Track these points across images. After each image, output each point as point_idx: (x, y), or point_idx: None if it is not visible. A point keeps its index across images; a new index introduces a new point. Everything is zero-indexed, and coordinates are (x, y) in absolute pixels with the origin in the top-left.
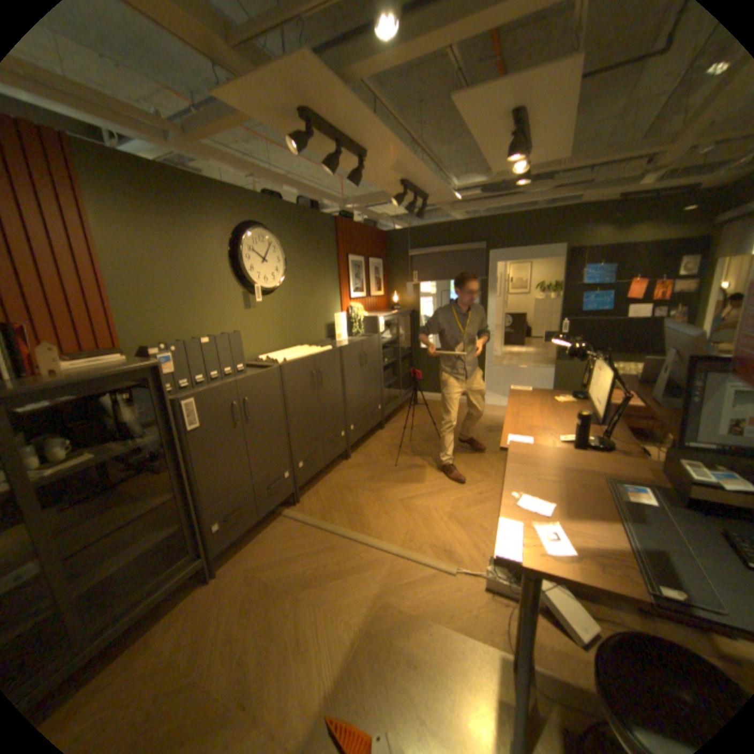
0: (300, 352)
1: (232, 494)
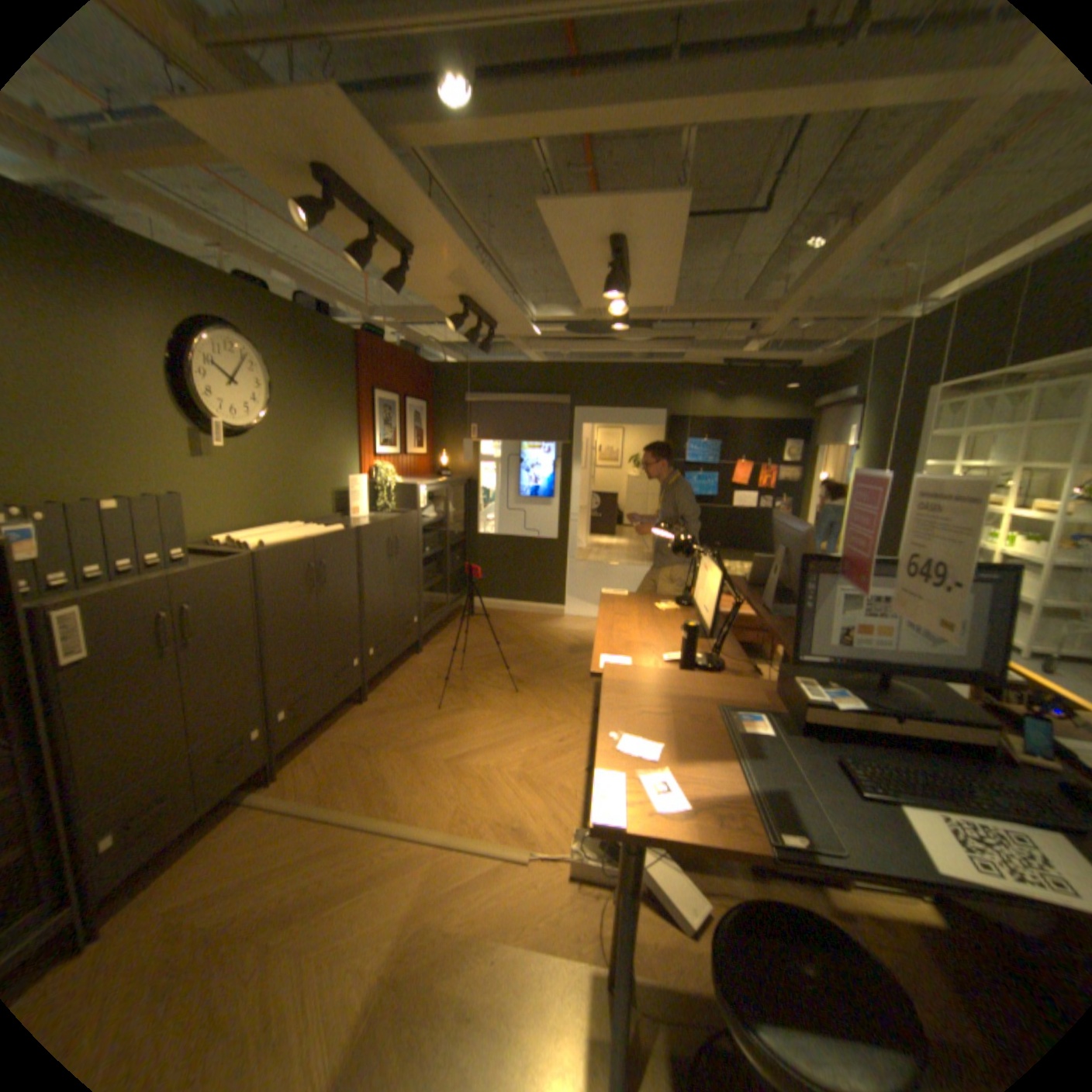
0: (288, 531)
1: (146, 776)
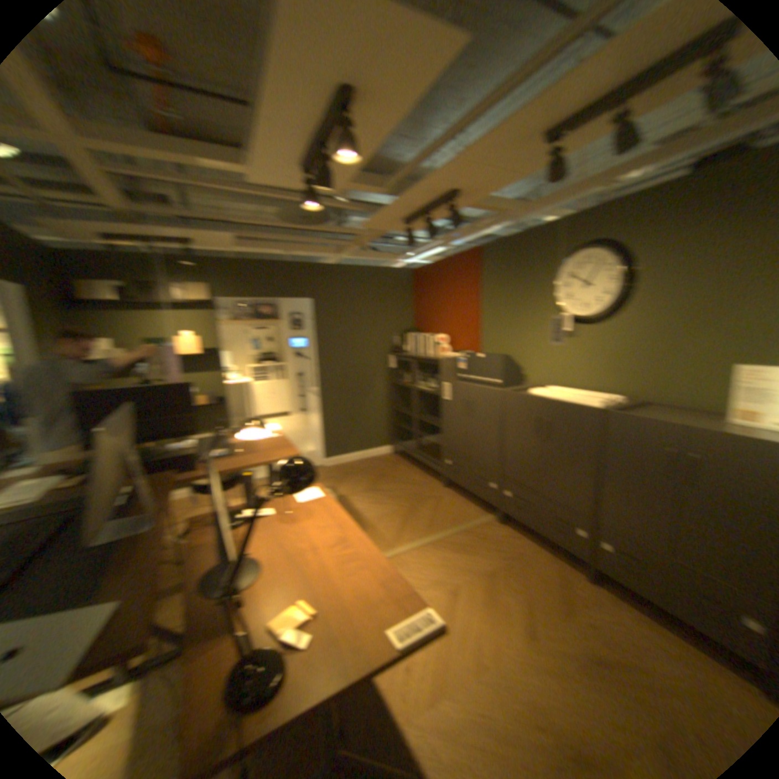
0: (573, 395)
1: (459, 454)
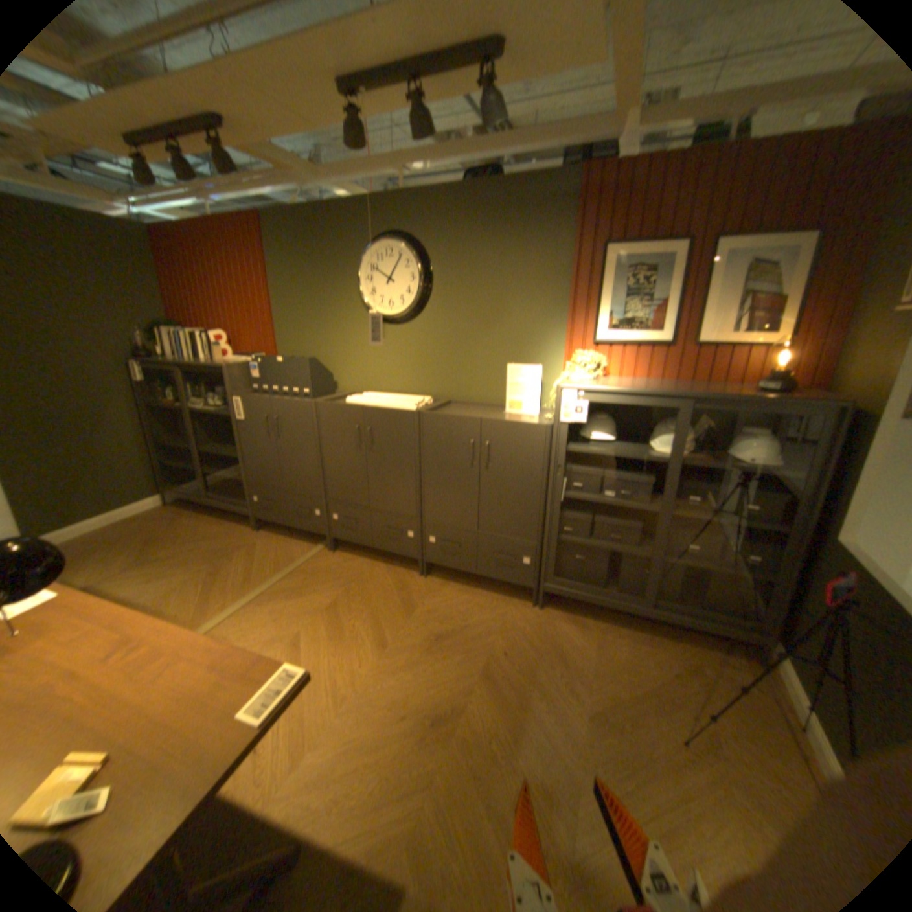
0: (388, 400)
1: (267, 485)
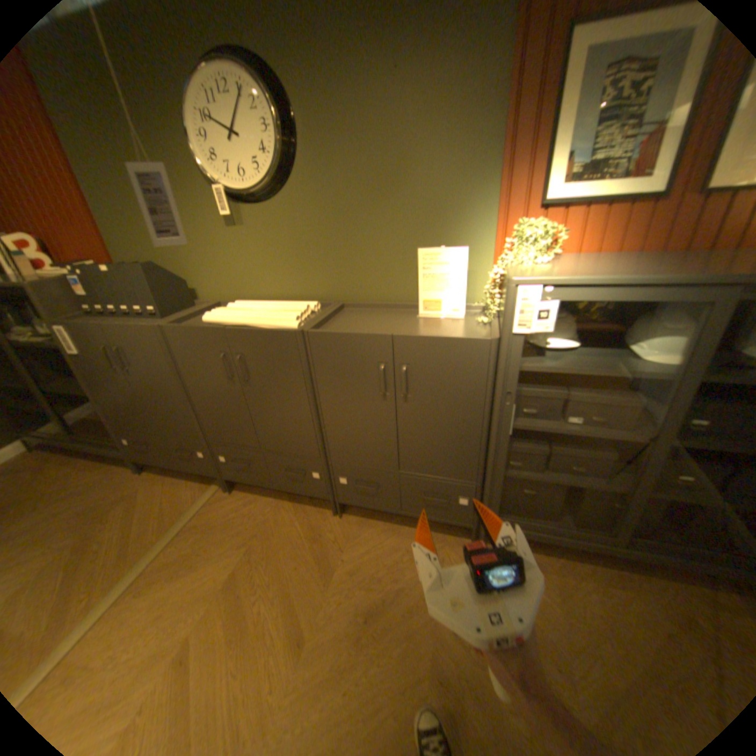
0: (259, 313)
1: (132, 428)
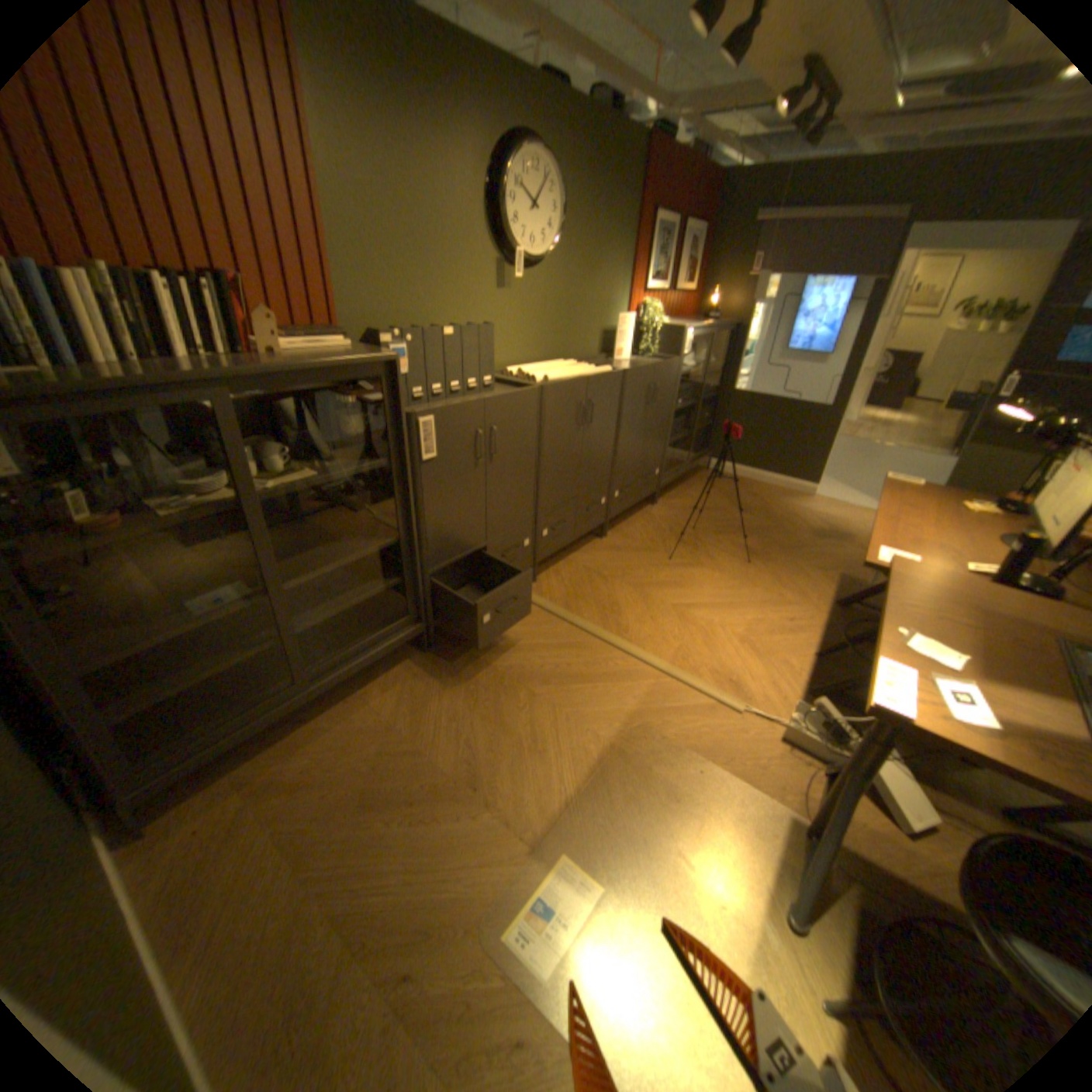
0: (565, 369)
1: (462, 554)
